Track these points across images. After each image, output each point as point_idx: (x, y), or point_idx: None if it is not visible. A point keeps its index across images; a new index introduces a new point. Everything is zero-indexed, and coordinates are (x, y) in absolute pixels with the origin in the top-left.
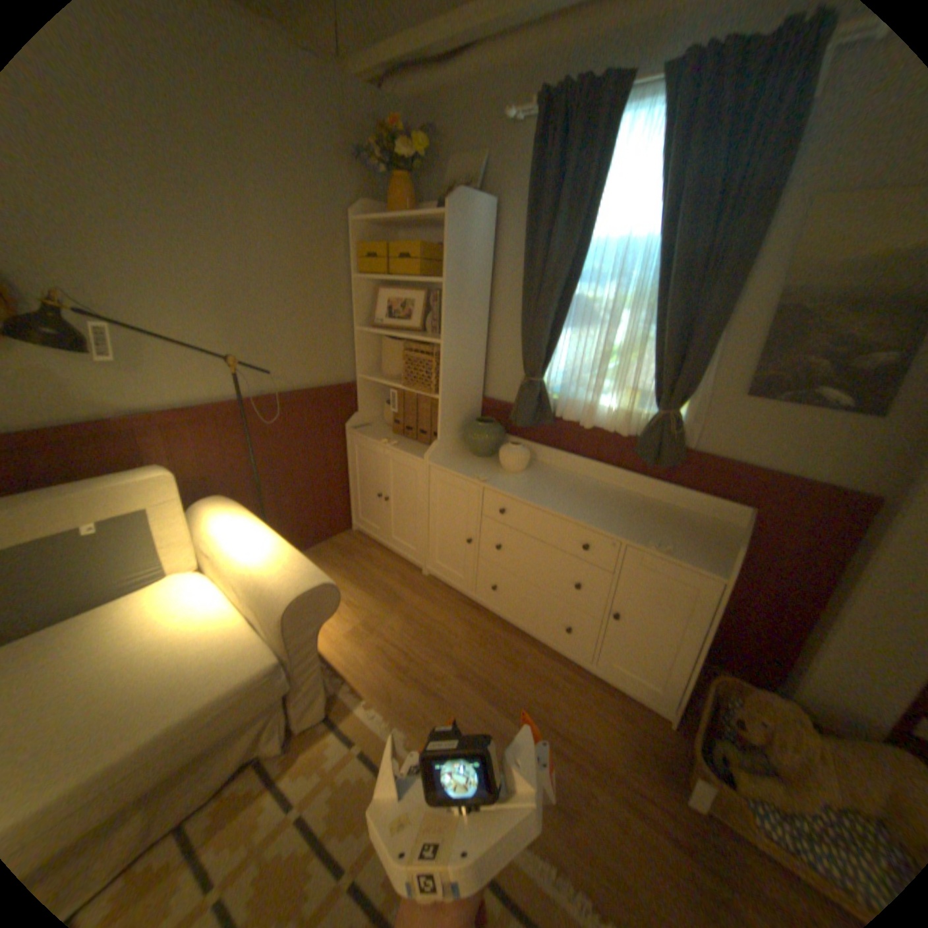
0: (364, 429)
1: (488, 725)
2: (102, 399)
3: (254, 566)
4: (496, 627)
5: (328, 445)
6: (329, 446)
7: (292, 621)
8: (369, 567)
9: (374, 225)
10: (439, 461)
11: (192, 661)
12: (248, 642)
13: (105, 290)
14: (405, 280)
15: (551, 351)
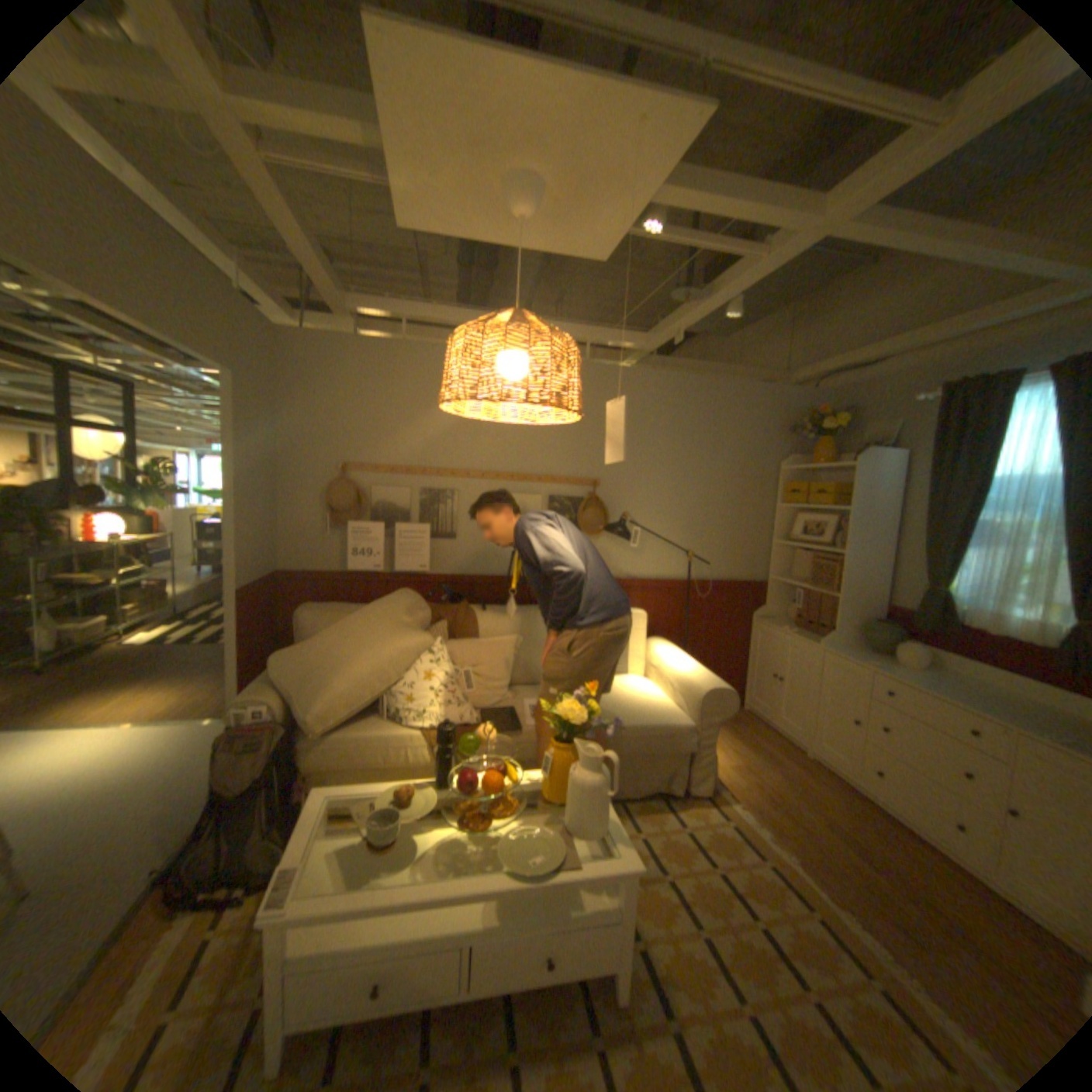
0: (768, 619)
1: (851, 865)
2: (620, 568)
3: (687, 672)
4: (879, 817)
5: (736, 627)
6: (736, 628)
7: (707, 705)
8: (755, 736)
9: (799, 471)
10: (834, 648)
11: (649, 708)
12: (678, 712)
13: (637, 513)
14: (819, 507)
15: (956, 566)
